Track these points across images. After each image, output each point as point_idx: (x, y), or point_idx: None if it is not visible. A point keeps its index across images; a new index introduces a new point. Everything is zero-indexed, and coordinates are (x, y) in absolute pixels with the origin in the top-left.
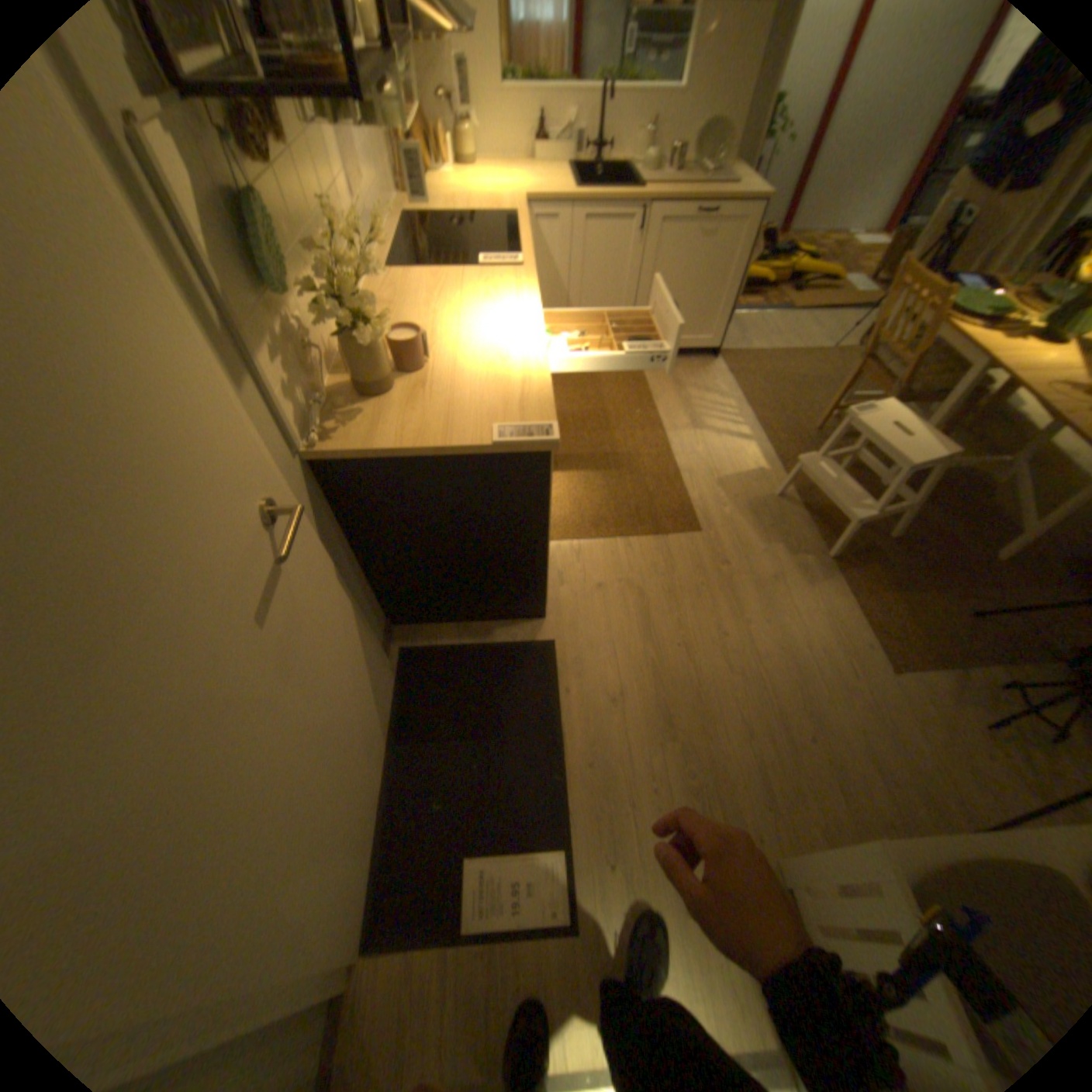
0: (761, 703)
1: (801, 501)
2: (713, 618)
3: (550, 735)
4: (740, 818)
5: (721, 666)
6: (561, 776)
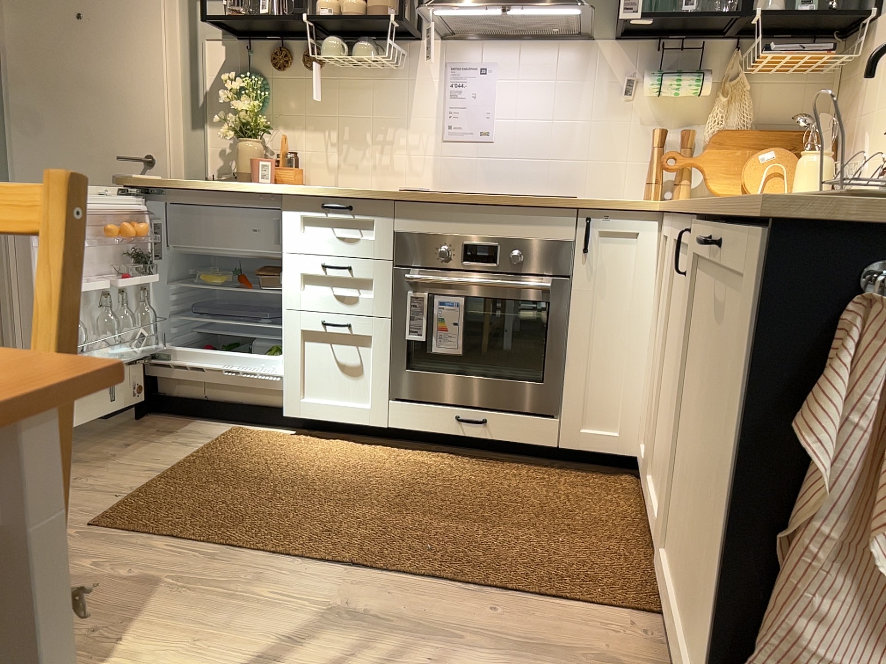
0: None
1: None
2: None
3: None
4: None
5: None
6: None
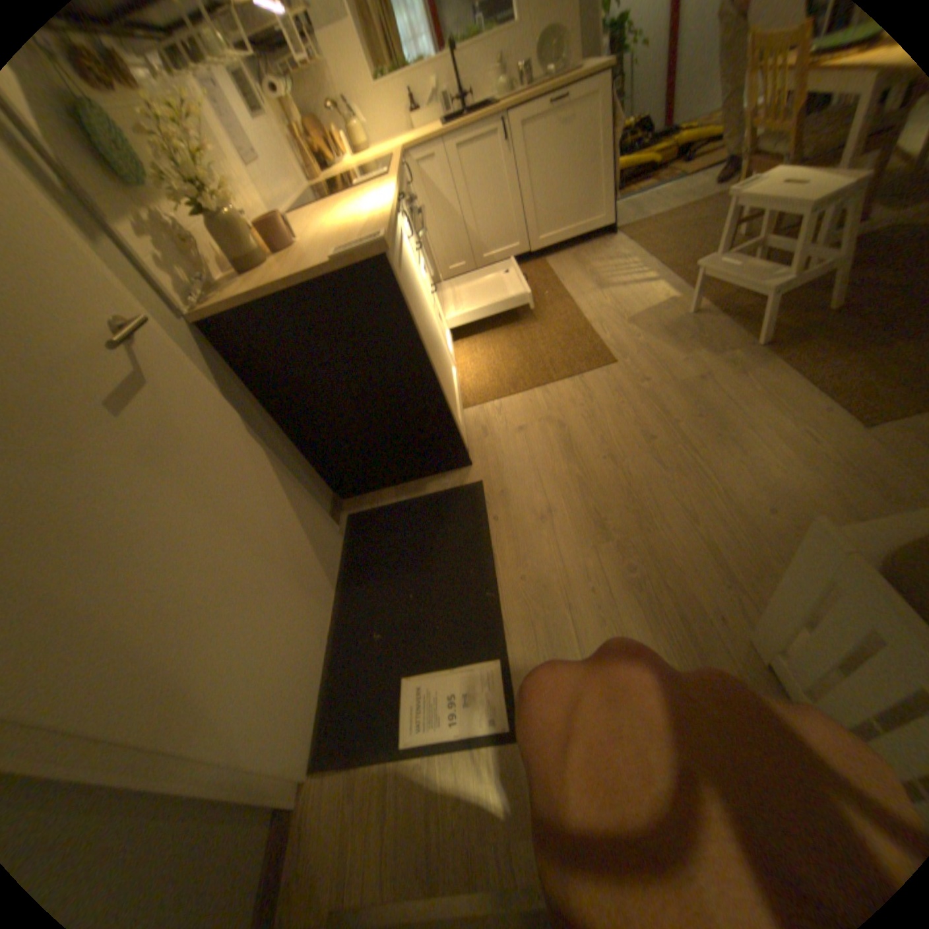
0: (702, 488)
1: (718, 310)
2: (638, 426)
3: (479, 558)
4: (693, 601)
5: (652, 465)
6: (492, 591)
